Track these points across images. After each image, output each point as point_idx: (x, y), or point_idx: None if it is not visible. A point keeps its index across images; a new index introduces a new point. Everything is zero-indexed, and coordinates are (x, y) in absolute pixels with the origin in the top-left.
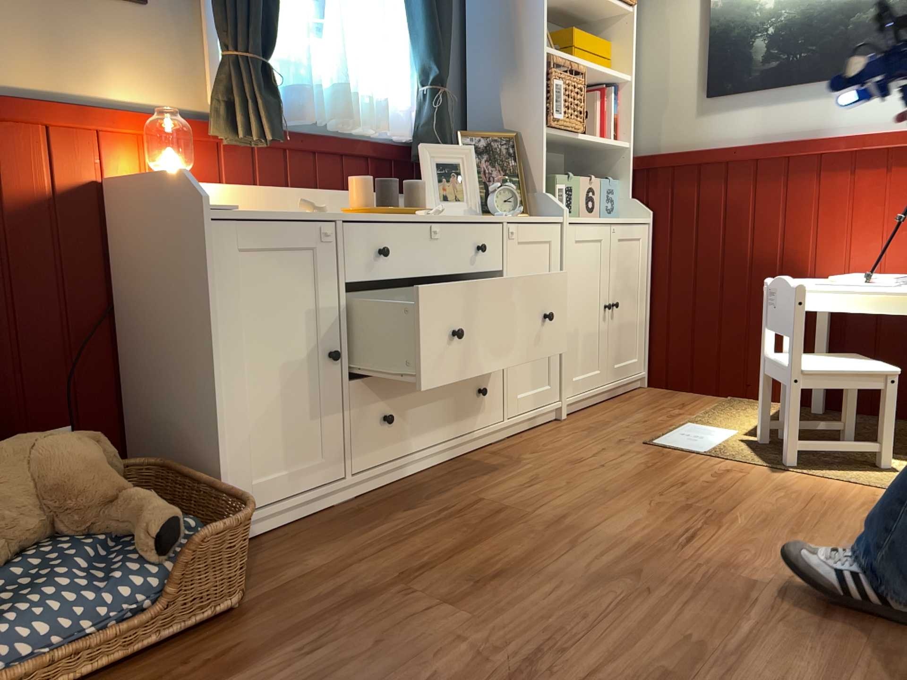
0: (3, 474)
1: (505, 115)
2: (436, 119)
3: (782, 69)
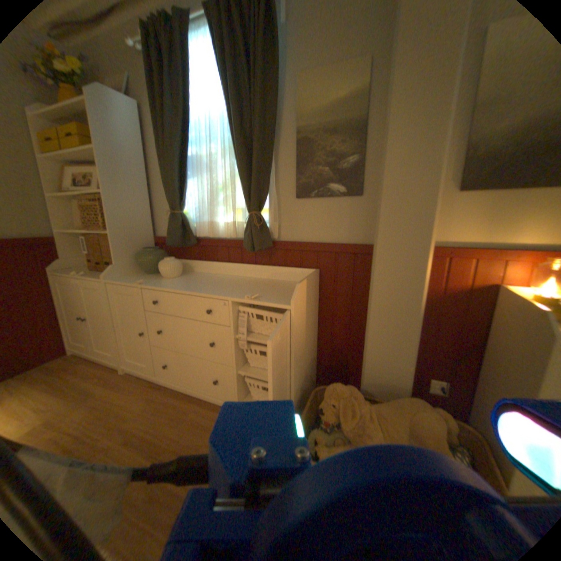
0: (401, 419)
1: None
2: None
3: None
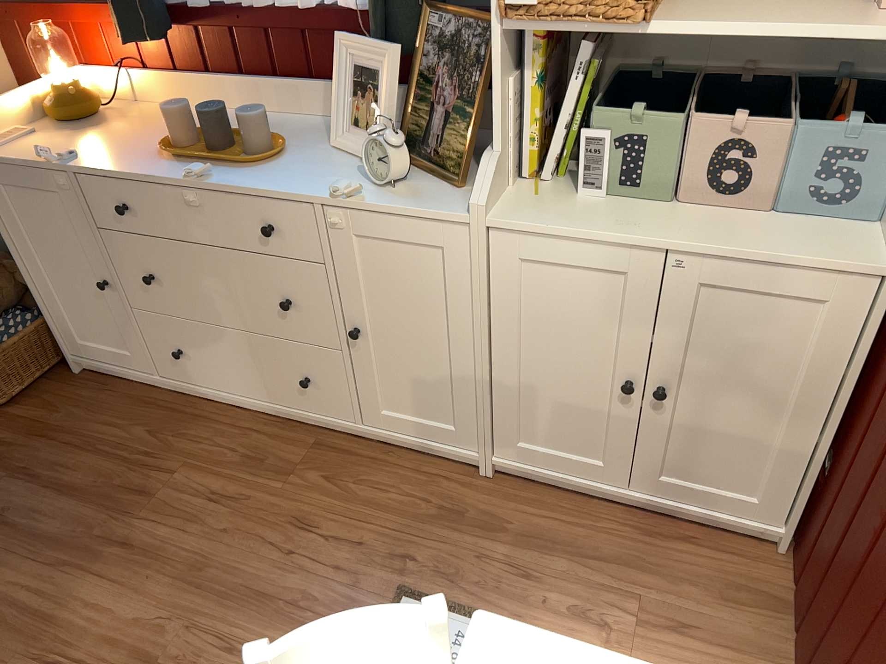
0: None
1: None
2: None
3: None
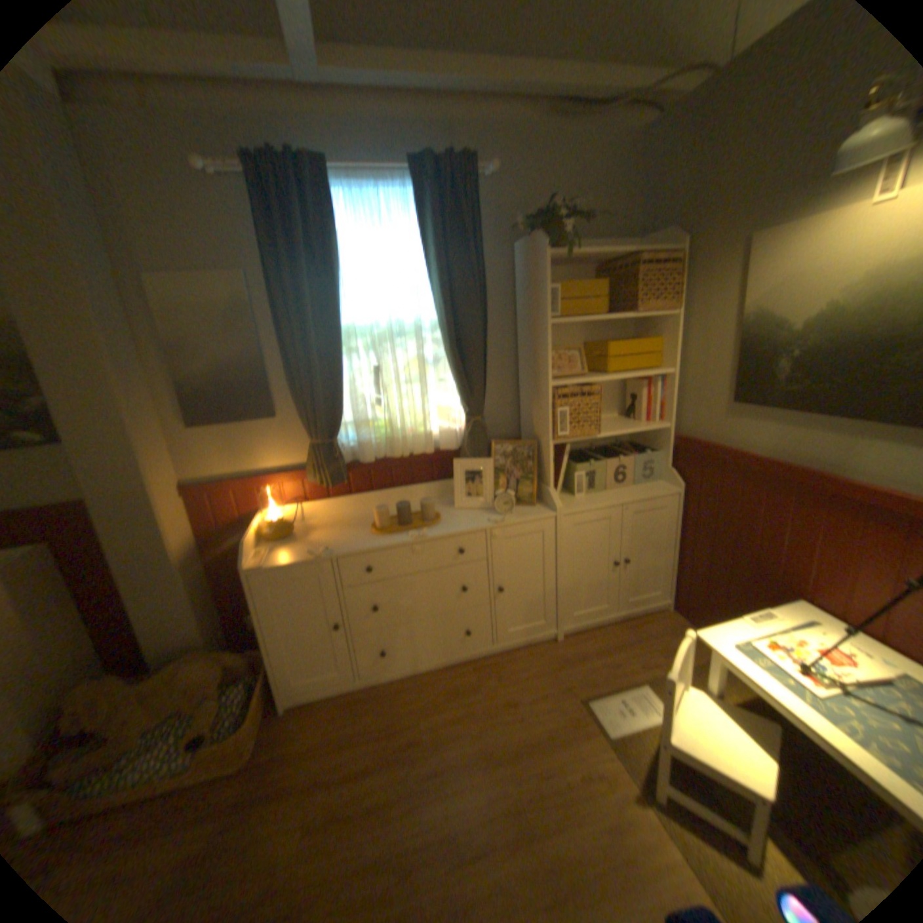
0: (162, 689)
1: (534, 424)
2: (467, 441)
3: (806, 394)
